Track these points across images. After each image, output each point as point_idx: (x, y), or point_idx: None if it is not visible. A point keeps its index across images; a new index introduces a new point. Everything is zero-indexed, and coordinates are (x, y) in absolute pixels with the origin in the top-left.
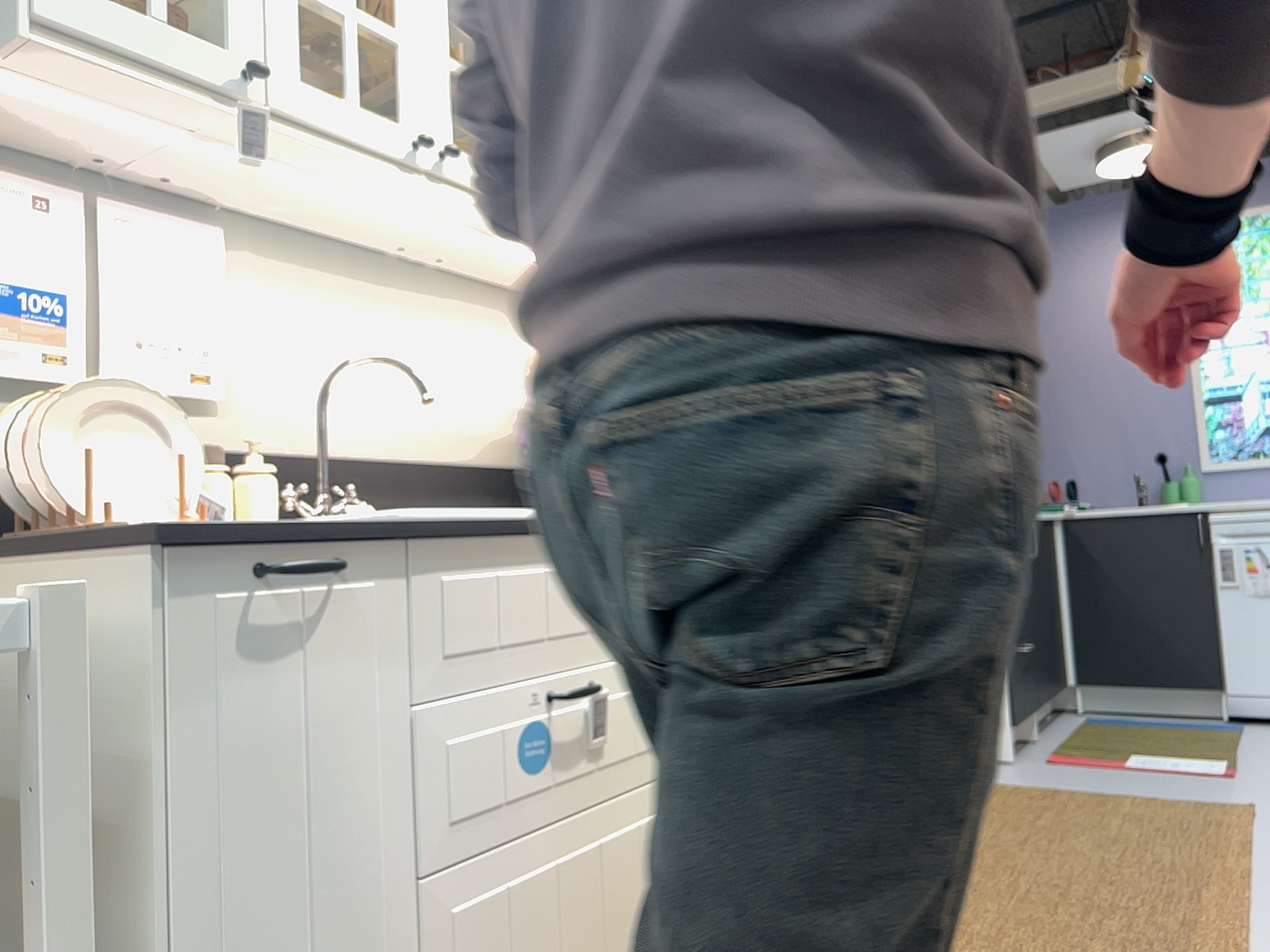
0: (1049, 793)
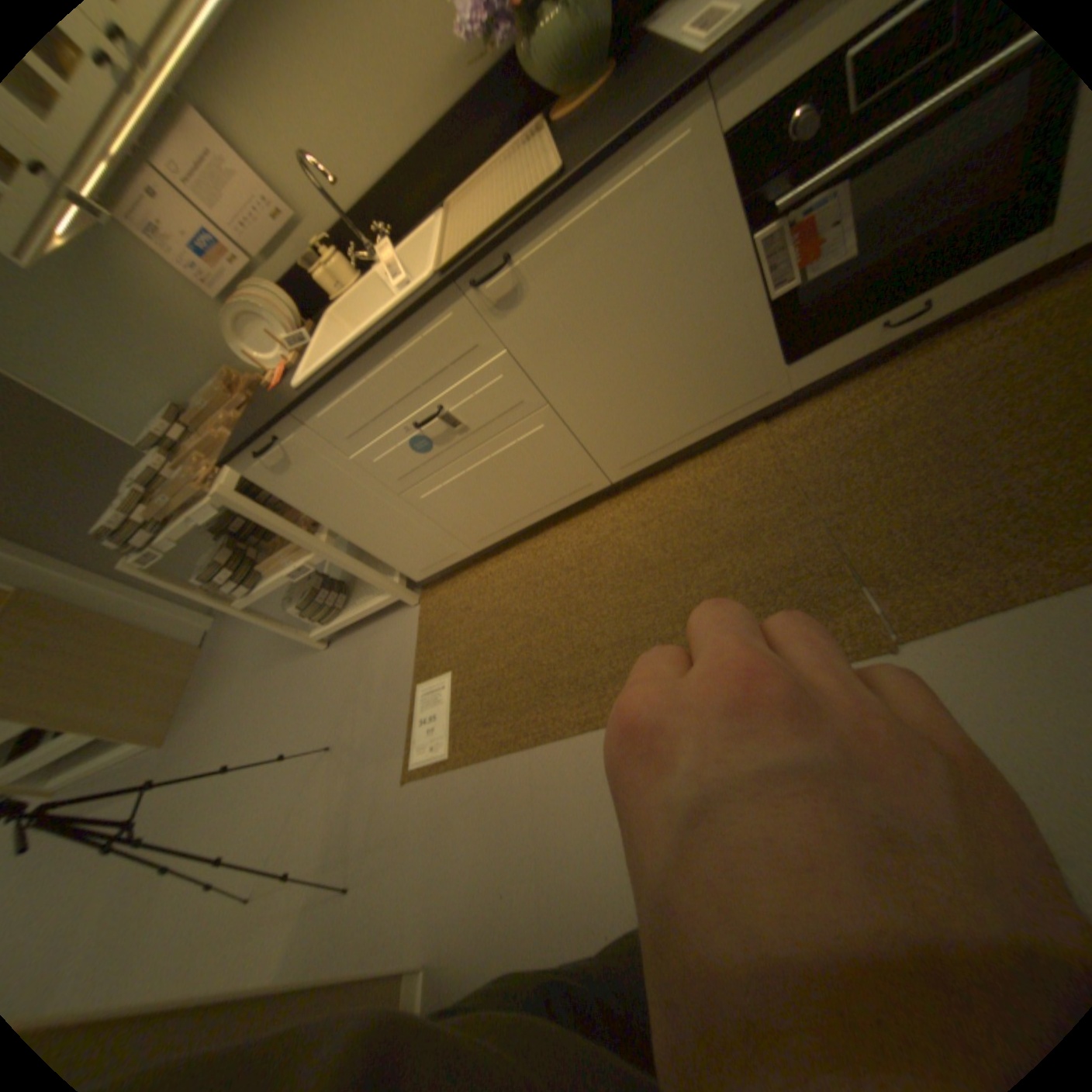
0: None
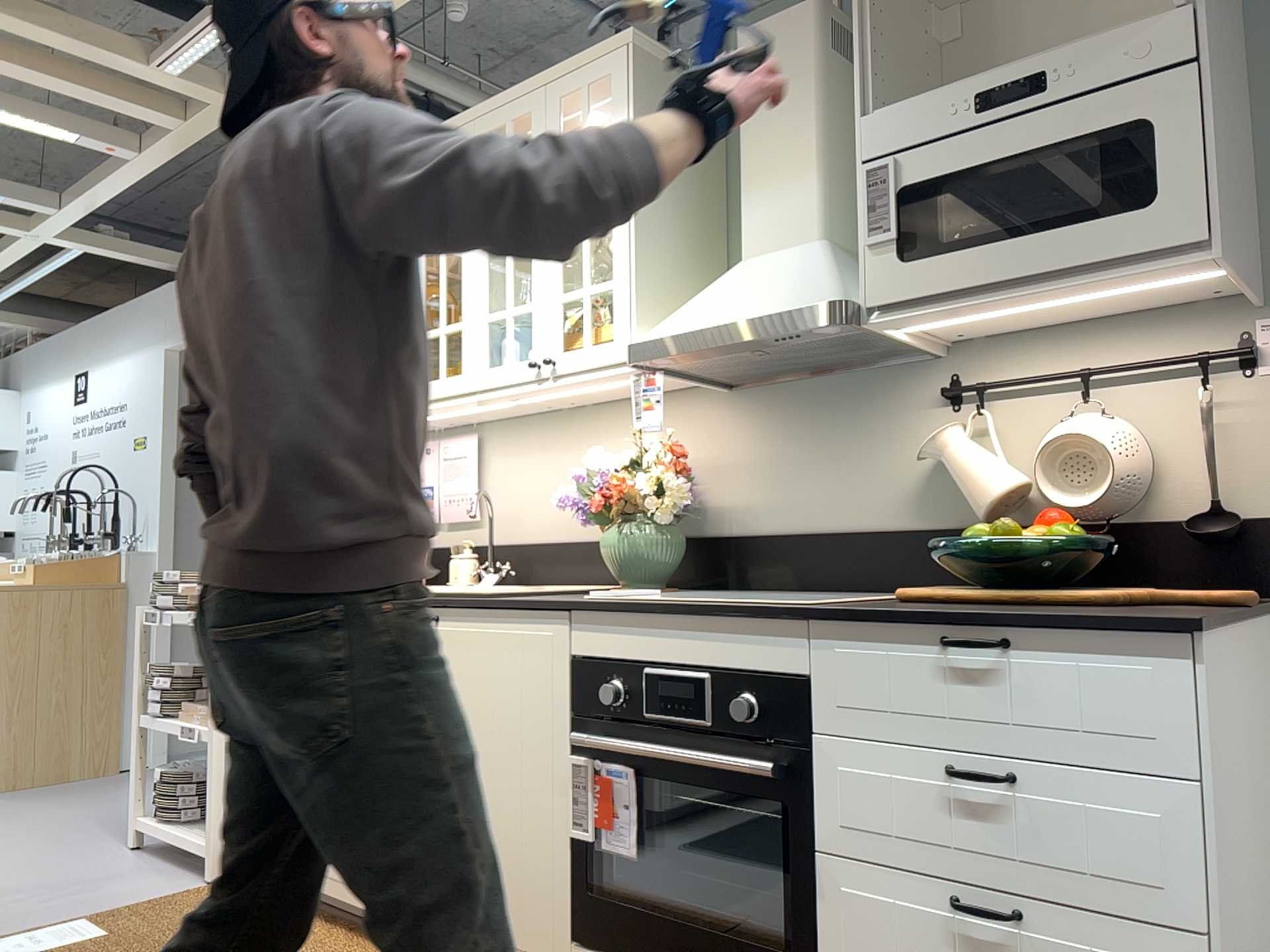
0: None
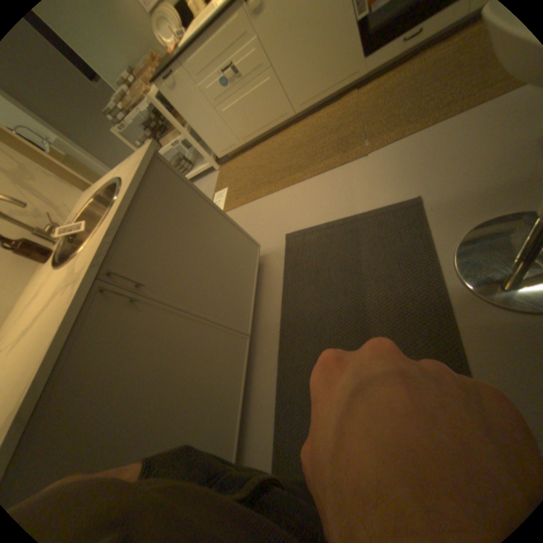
0: None
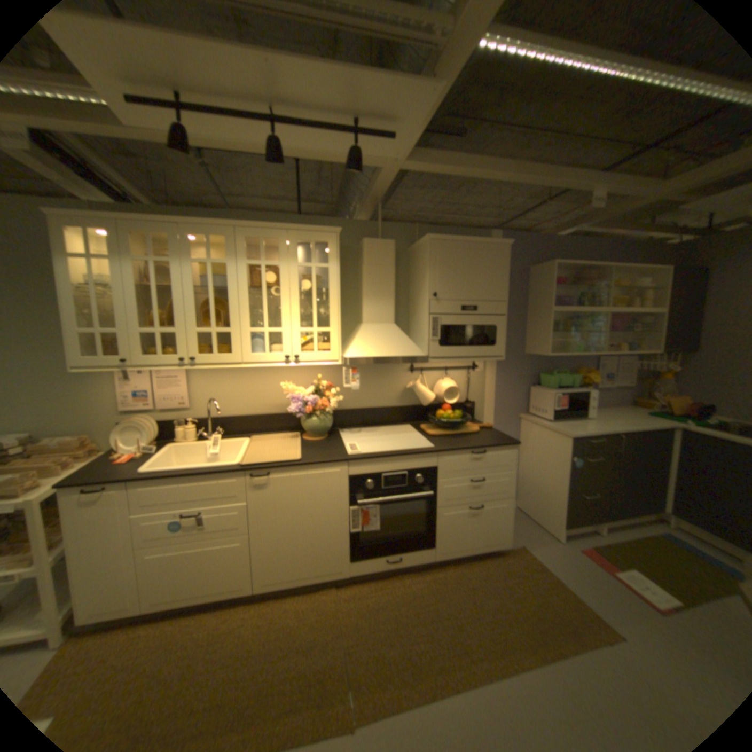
0: (538, 570)
